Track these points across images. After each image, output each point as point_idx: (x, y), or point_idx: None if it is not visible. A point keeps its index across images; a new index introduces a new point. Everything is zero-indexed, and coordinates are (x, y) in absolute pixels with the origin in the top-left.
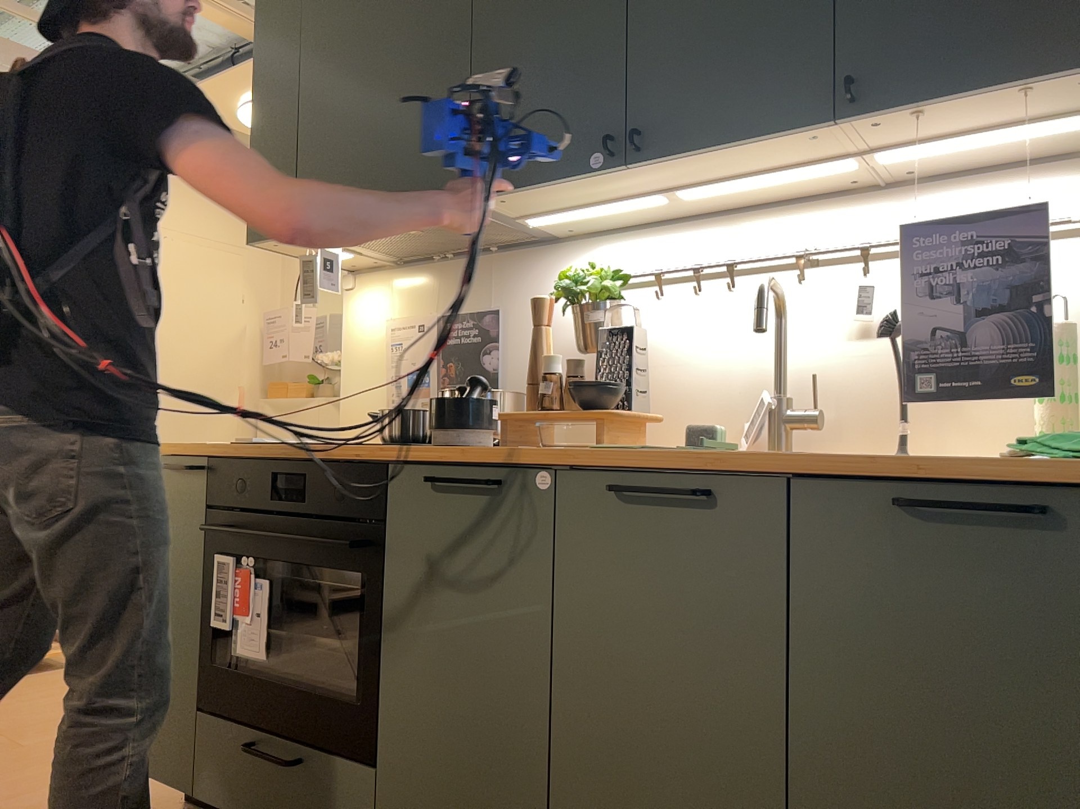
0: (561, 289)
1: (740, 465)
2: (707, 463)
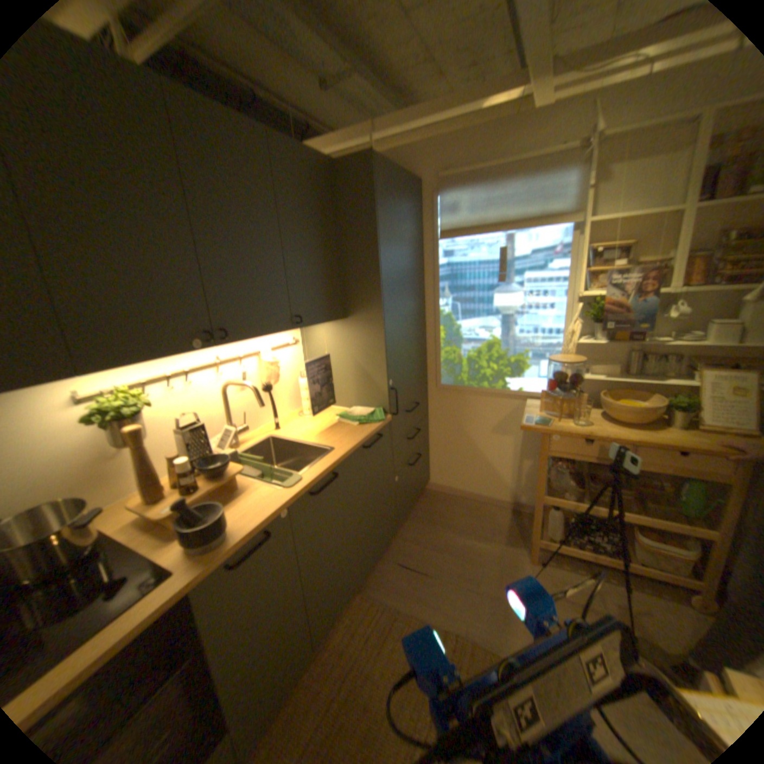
0: (110, 416)
1: (339, 461)
2: (333, 466)
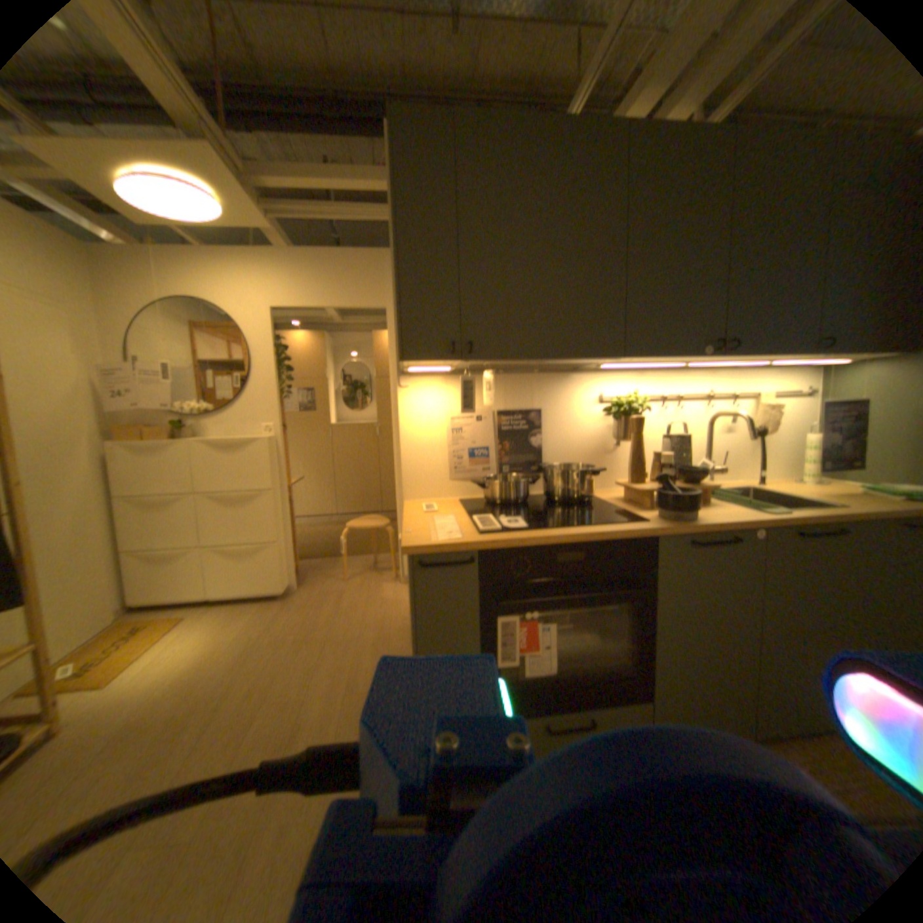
0: (623, 407)
1: (857, 517)
2: (843, 517)
